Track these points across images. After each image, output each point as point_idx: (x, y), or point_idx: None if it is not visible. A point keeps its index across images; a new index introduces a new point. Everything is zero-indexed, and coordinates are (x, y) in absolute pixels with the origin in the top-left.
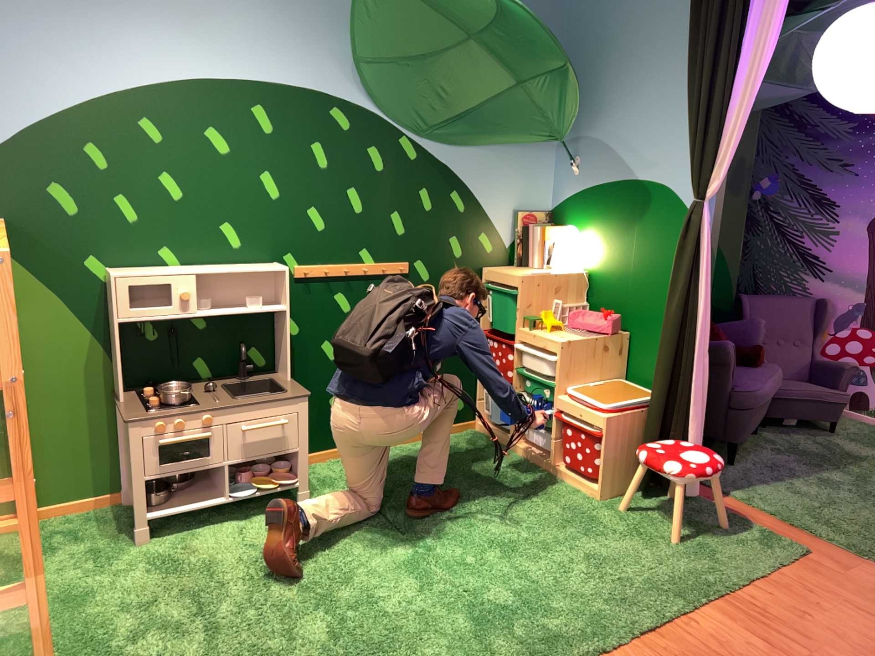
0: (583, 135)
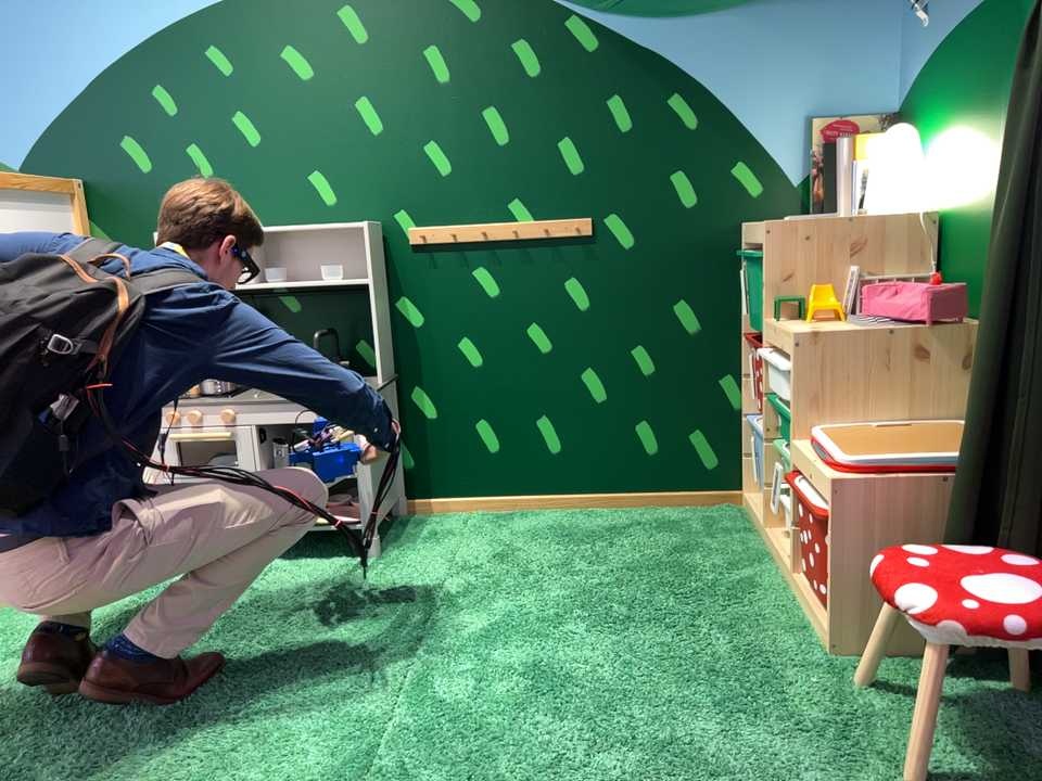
0: None
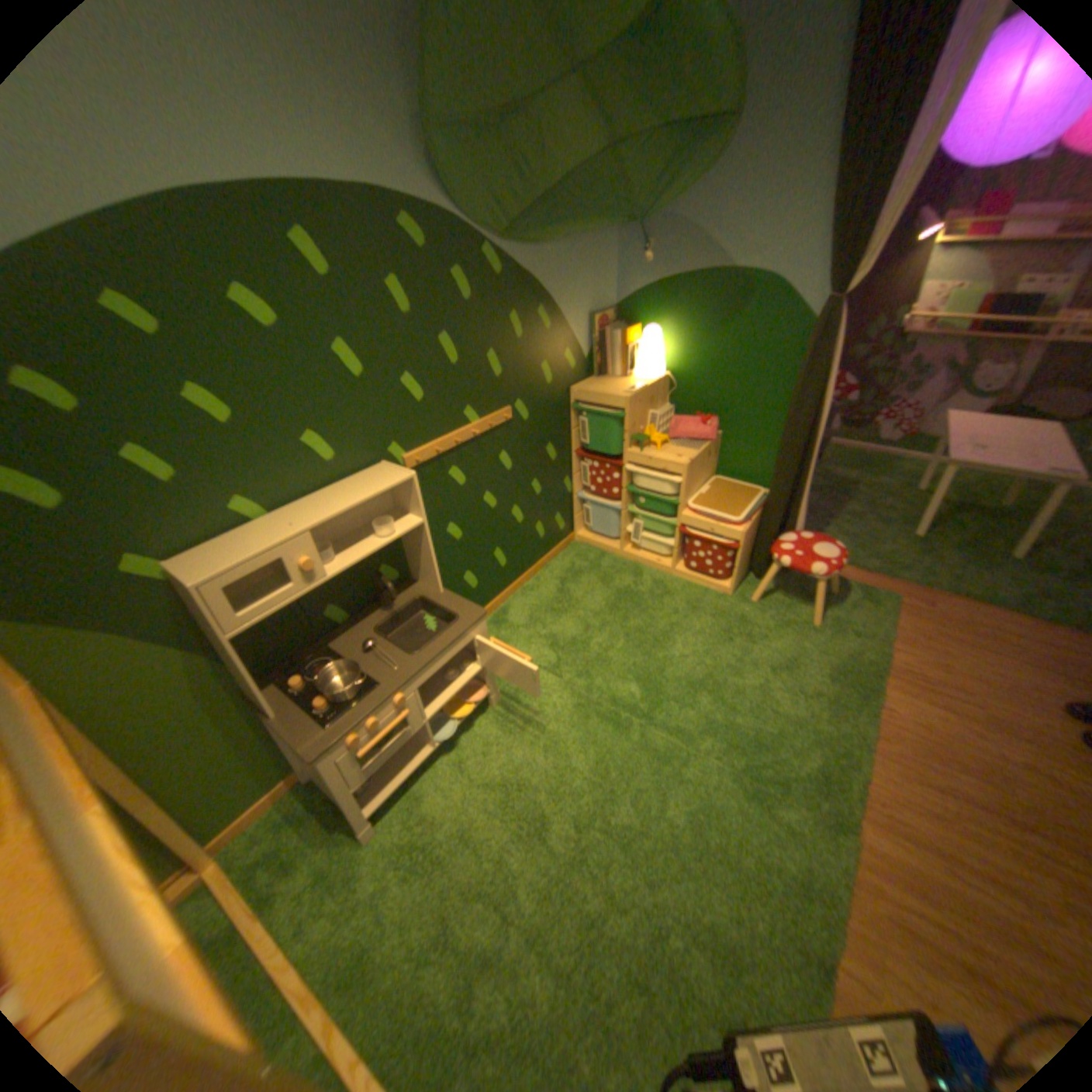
0: (663, 207)
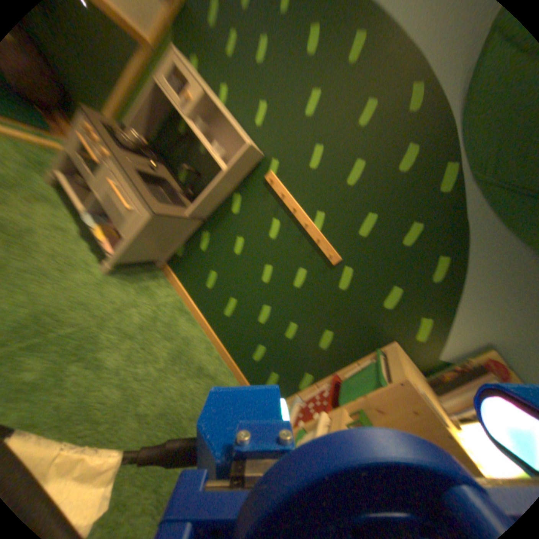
0: None
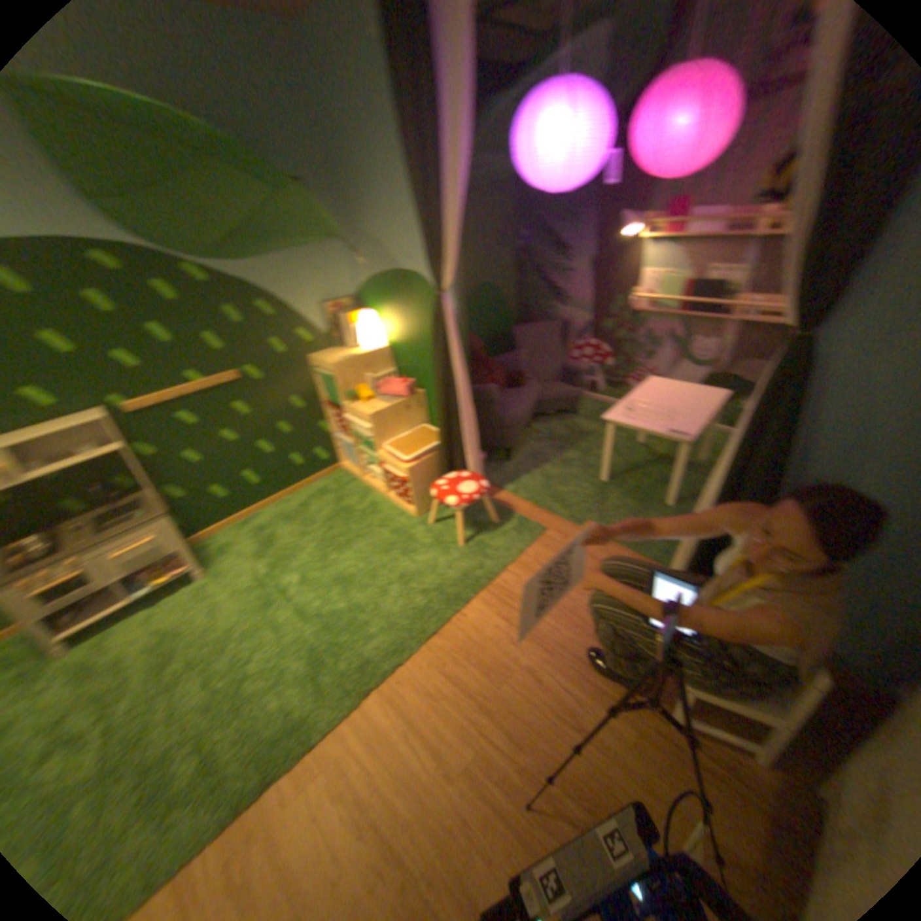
0: (357, 225)
